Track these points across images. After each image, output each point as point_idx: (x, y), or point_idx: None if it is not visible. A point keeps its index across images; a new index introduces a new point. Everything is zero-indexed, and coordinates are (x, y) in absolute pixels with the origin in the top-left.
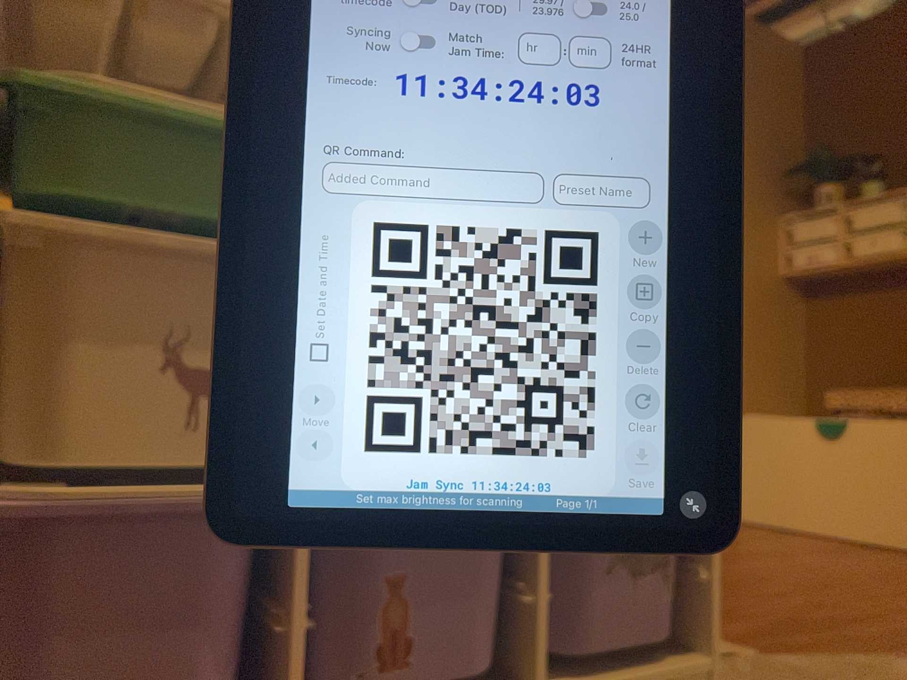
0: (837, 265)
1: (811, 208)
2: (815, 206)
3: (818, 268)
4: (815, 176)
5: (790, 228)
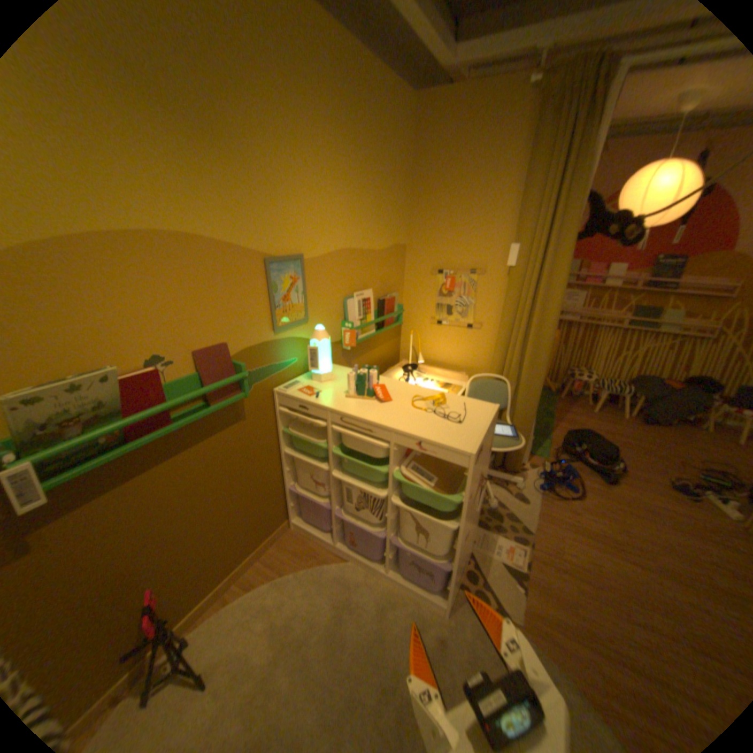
0: None
1: None
2: None
3: None
4: None
5: None
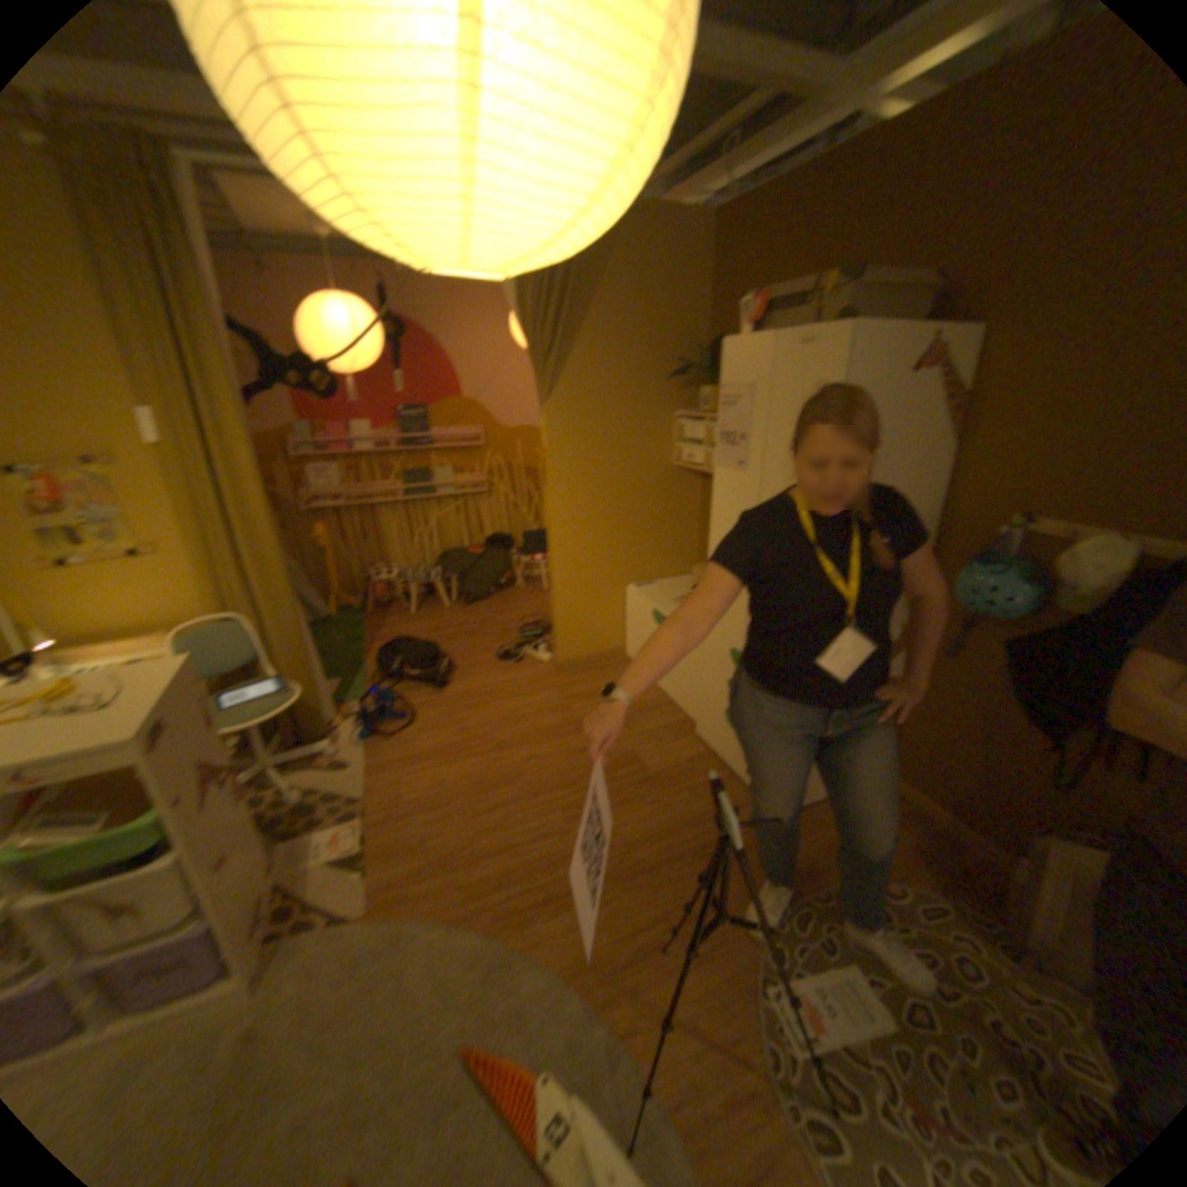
0: (704, 472)
1: (700, 406)
2: (701, 407)
3: (695, 470)
4: (704, 376)
5: (683, 425)
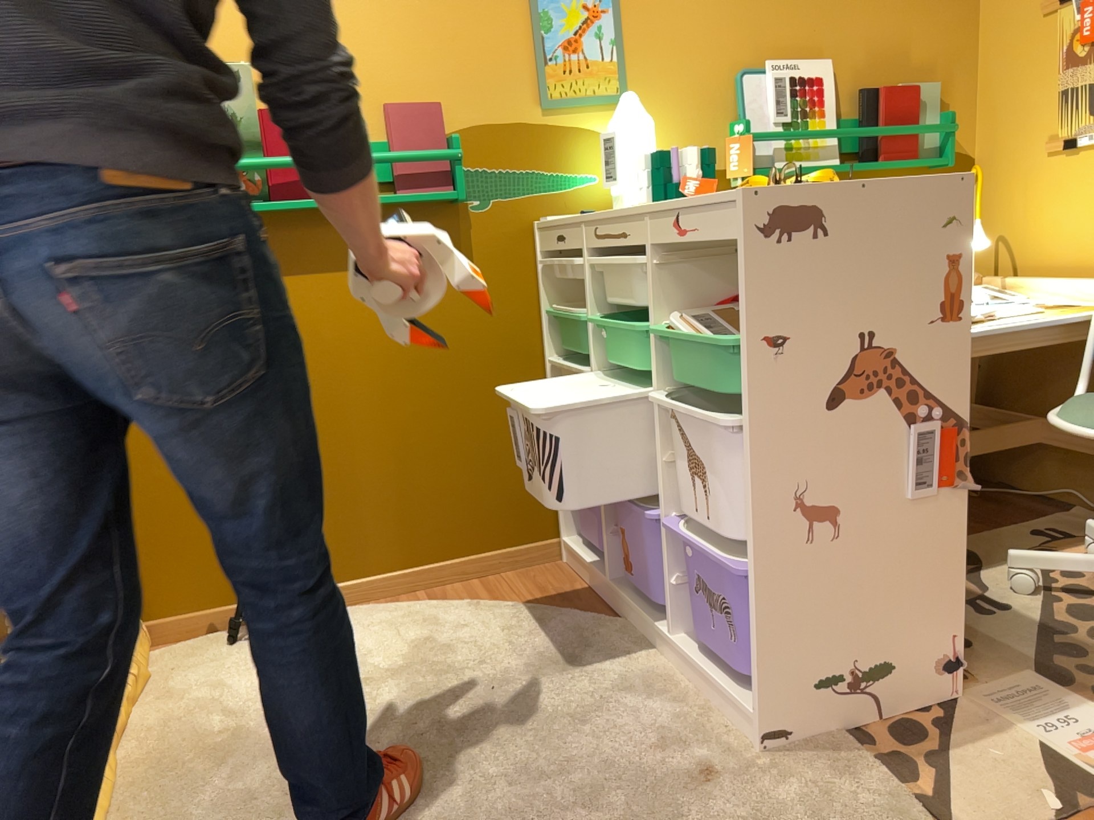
0: None
1: None
2: None
3: None
4: None
5: None
